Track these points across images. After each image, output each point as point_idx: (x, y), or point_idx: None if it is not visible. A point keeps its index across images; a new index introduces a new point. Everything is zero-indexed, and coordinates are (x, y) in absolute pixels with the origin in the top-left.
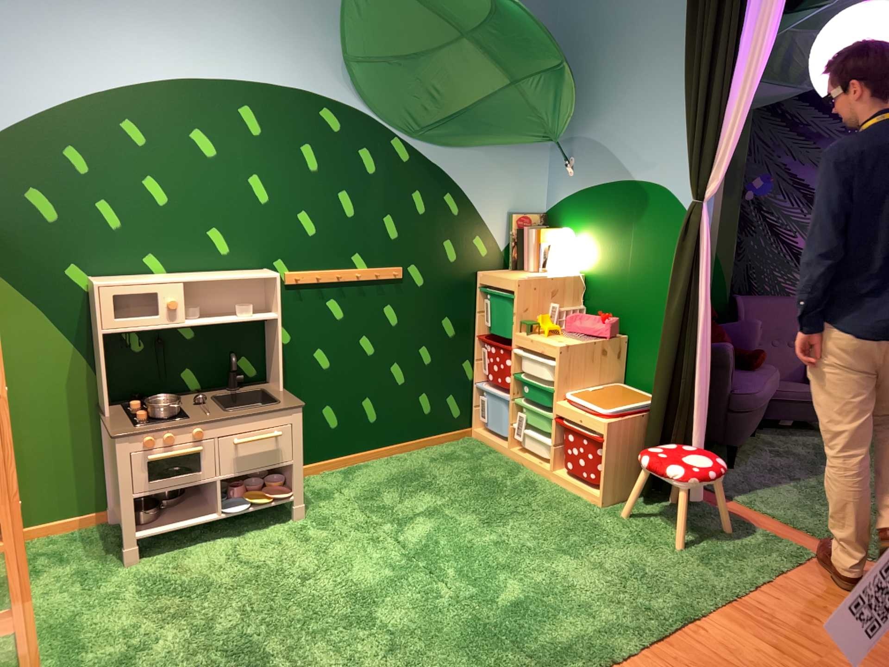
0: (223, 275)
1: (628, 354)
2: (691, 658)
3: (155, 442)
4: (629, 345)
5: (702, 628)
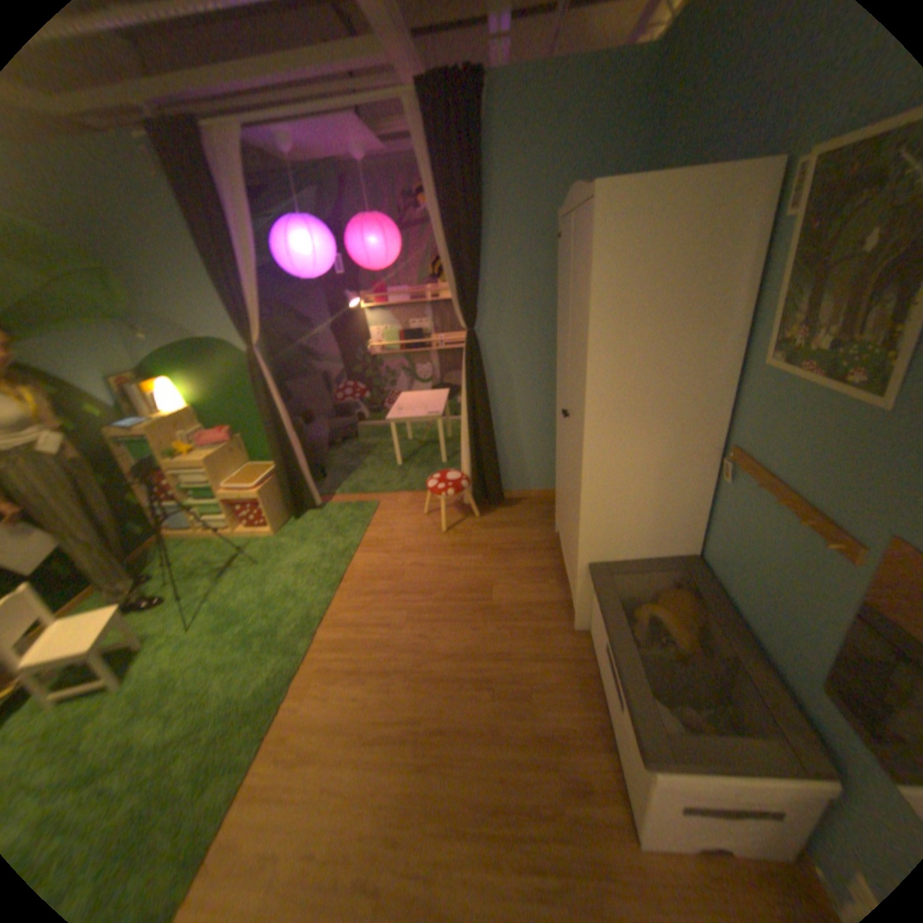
0: None
1: (246, 445)
2: (357, 580)
3: None
4: (244, 439)
5: (354, 564)
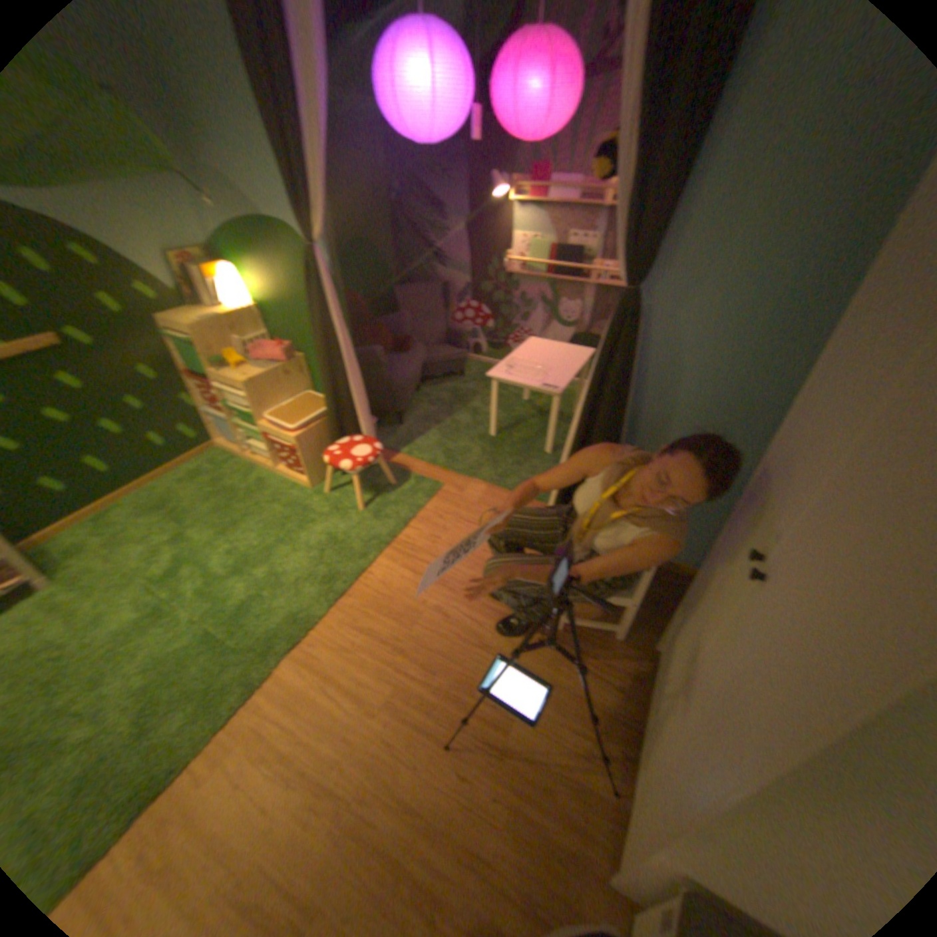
0: None
1: (307, 369)
2: (359, 603)
3: None
4: (305, 361)
5: (368, 574)
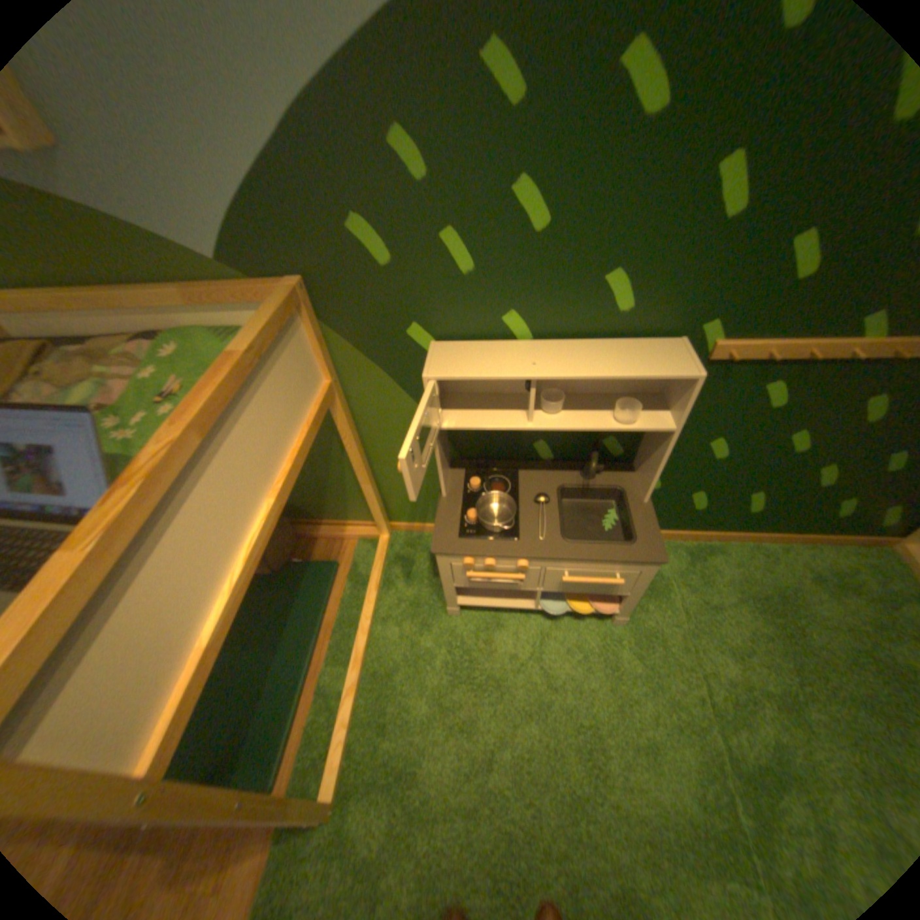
0: (609, 365)
1: None
2: None
3: (473, 567)
4: None
5: None
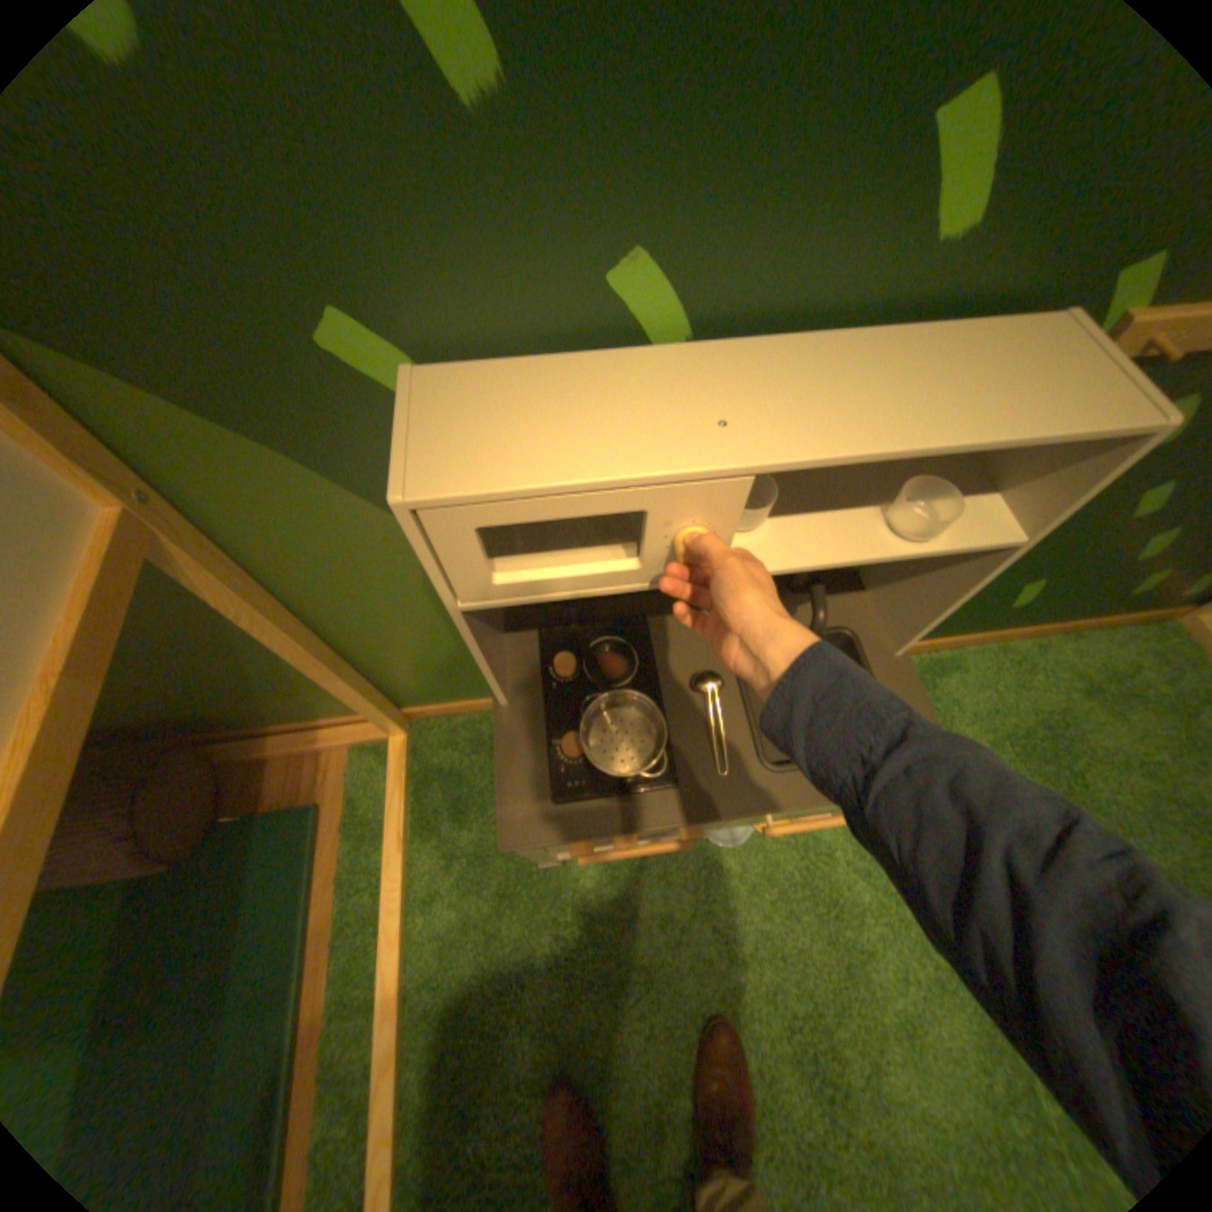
0: (927, 406)
1: None
2: None
3: (594, 855)
4: None
5: None
